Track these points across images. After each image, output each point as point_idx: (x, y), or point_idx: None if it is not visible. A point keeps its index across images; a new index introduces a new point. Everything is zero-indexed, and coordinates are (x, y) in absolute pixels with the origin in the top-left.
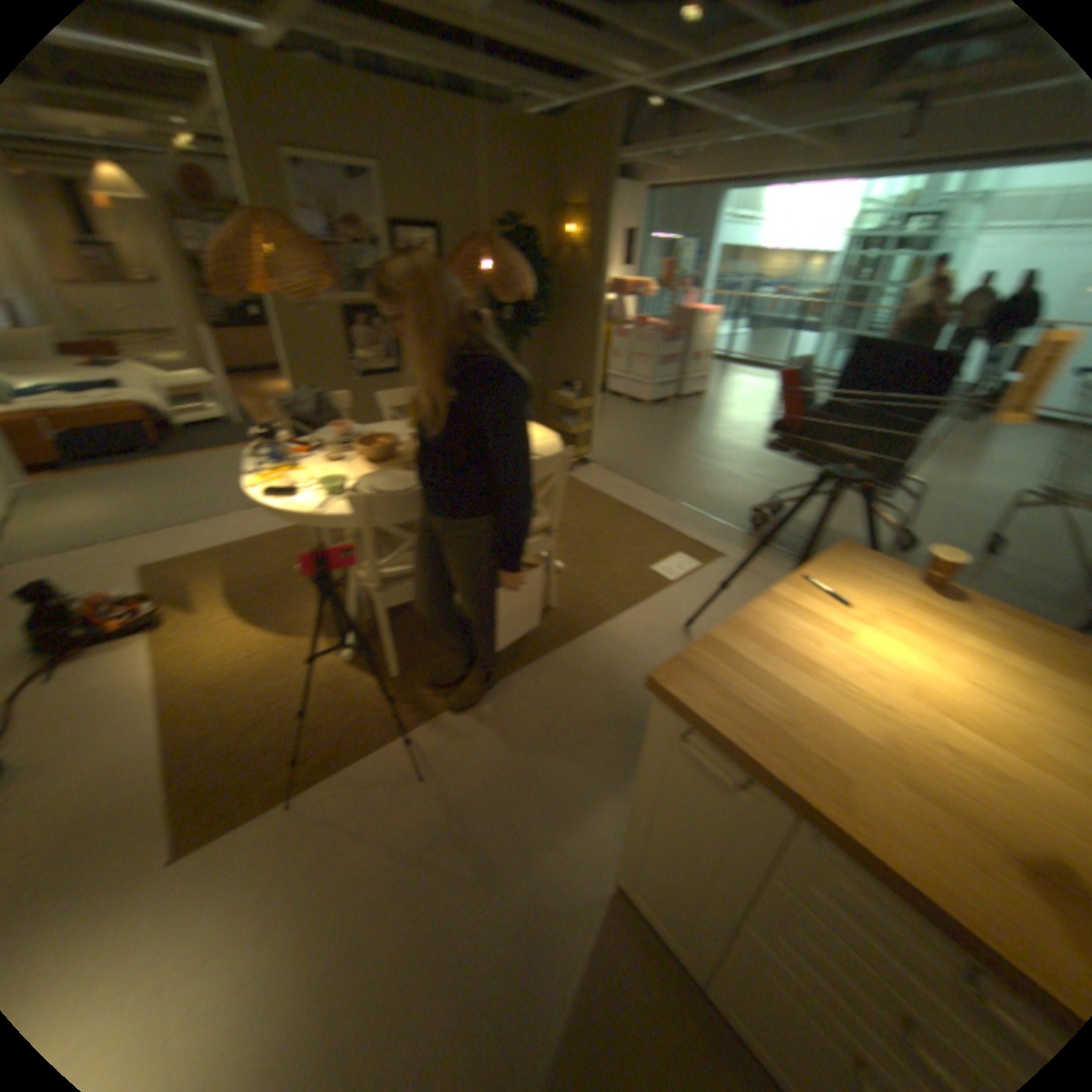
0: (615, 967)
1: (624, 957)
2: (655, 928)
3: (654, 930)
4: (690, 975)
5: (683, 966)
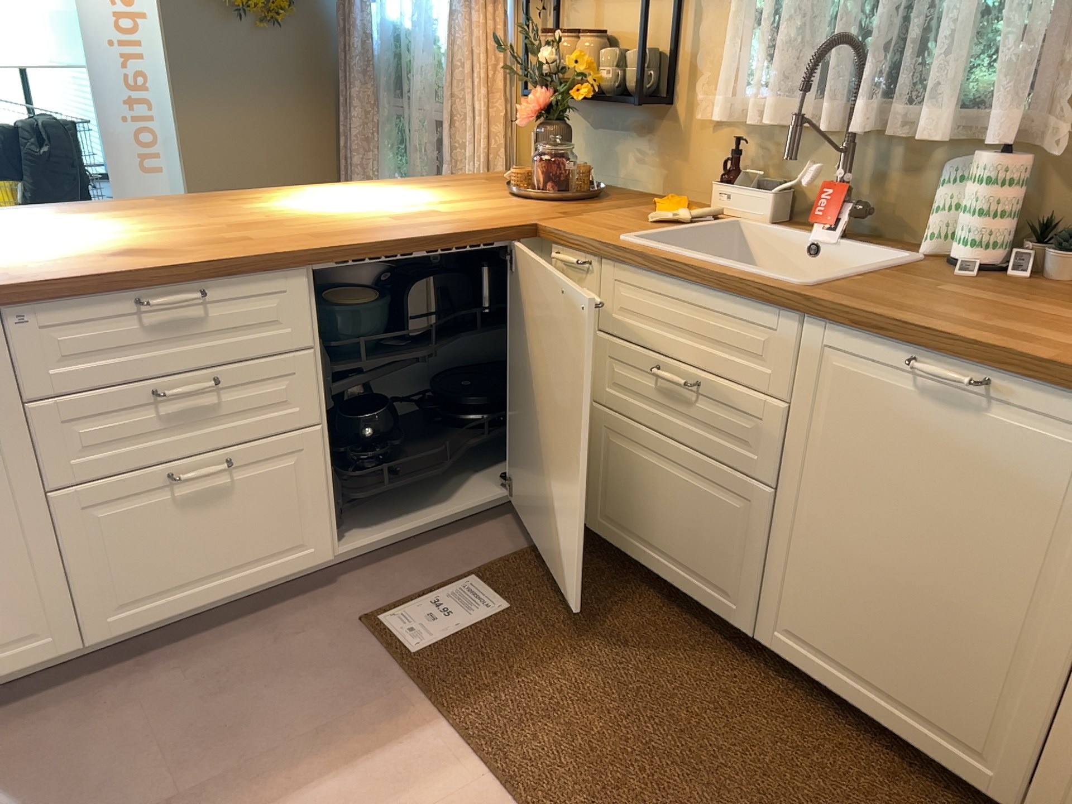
0: (5, 749)
1: (2, 738)
2: (0, 666)
3: (1, 676)
4: (63, 654)
5: (52, 658)
